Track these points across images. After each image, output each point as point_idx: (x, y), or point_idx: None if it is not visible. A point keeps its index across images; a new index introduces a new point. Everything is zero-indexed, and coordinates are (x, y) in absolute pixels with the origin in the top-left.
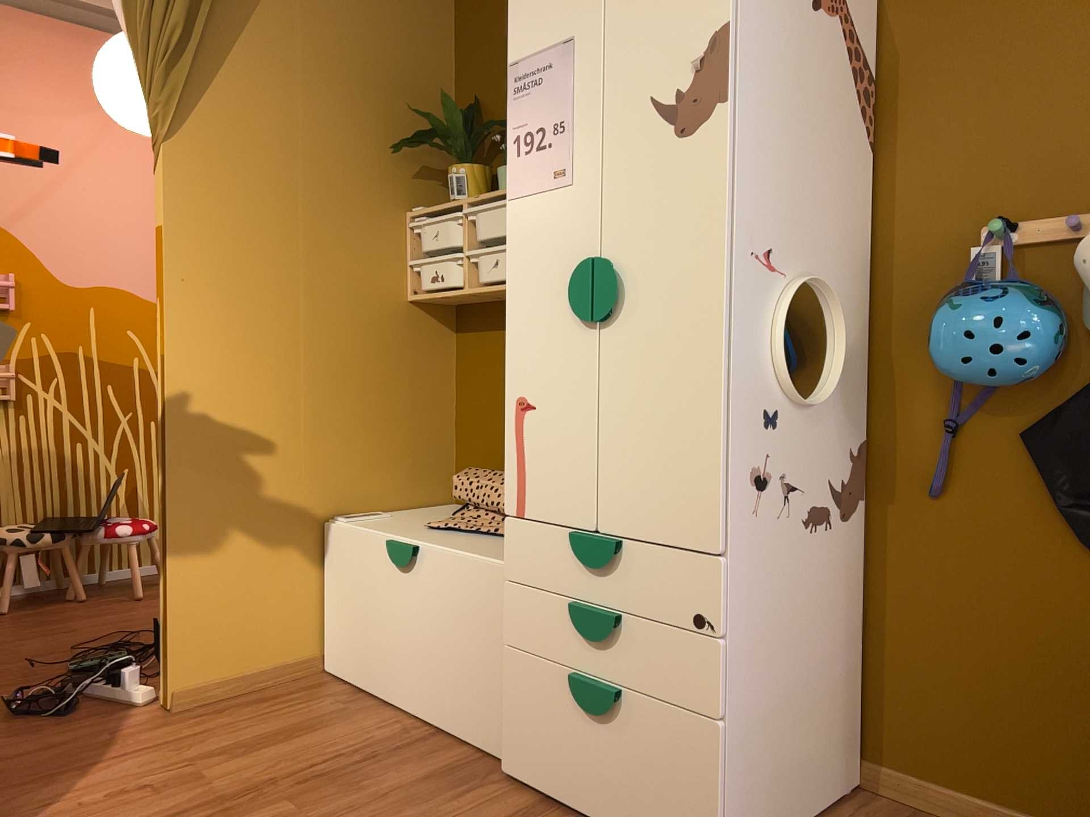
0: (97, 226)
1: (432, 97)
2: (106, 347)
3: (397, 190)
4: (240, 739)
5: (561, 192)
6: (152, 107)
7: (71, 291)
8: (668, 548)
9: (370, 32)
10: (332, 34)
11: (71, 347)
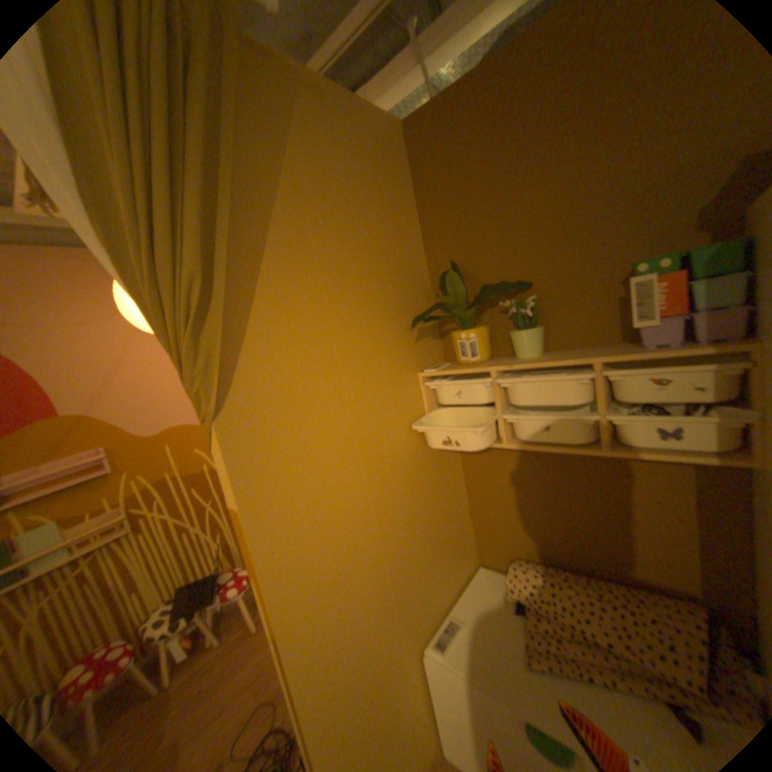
0: (150, 391)
1: (412, 266)
2: (182, 467)
3: (408, 357)
4: None
5: None
6: (183, 379)
7: (146, 441)
8: None
9: (362, 220)
10: (335, 232)
11: (158, 477)
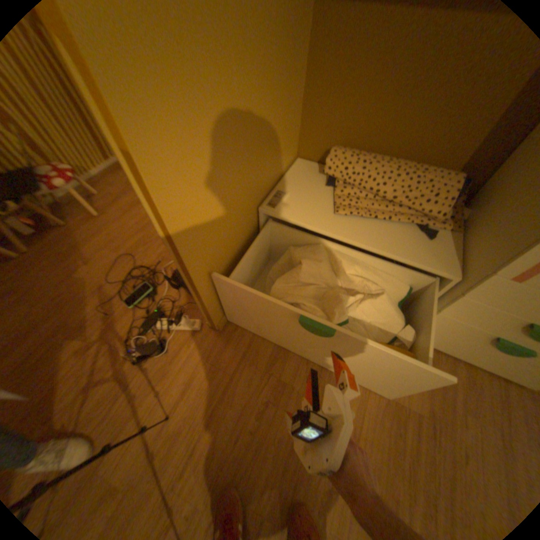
0: None
1: None
2: None
3: None
4: (272, 342)
5: None
6: None
7: None
8: None
9: None
10: None
11: None
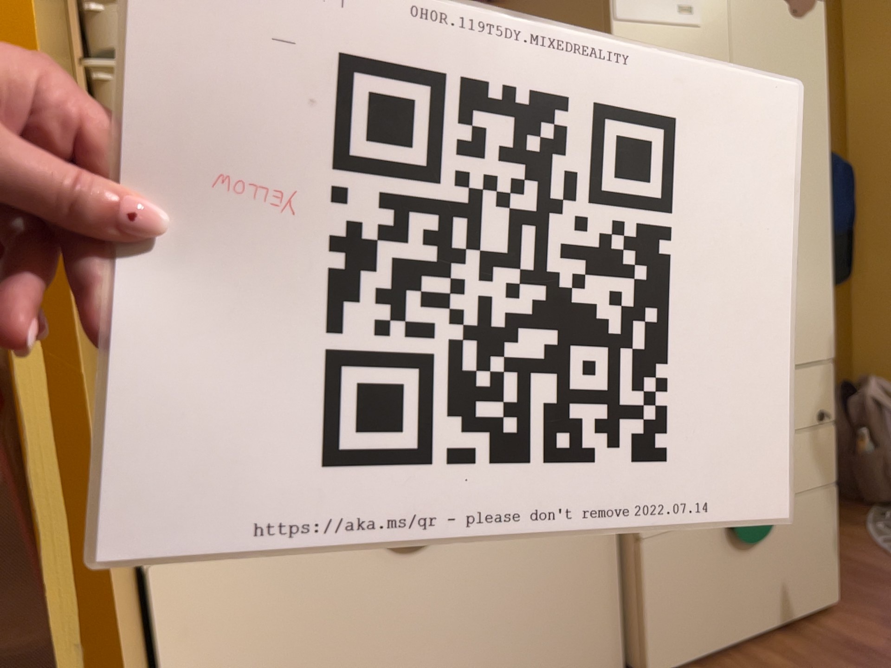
0: None
1: None
2: None
3: None
4: None
5: (689, 31)
6: None
7: None
8: (799, 367)
9: None
10: None
11: None
